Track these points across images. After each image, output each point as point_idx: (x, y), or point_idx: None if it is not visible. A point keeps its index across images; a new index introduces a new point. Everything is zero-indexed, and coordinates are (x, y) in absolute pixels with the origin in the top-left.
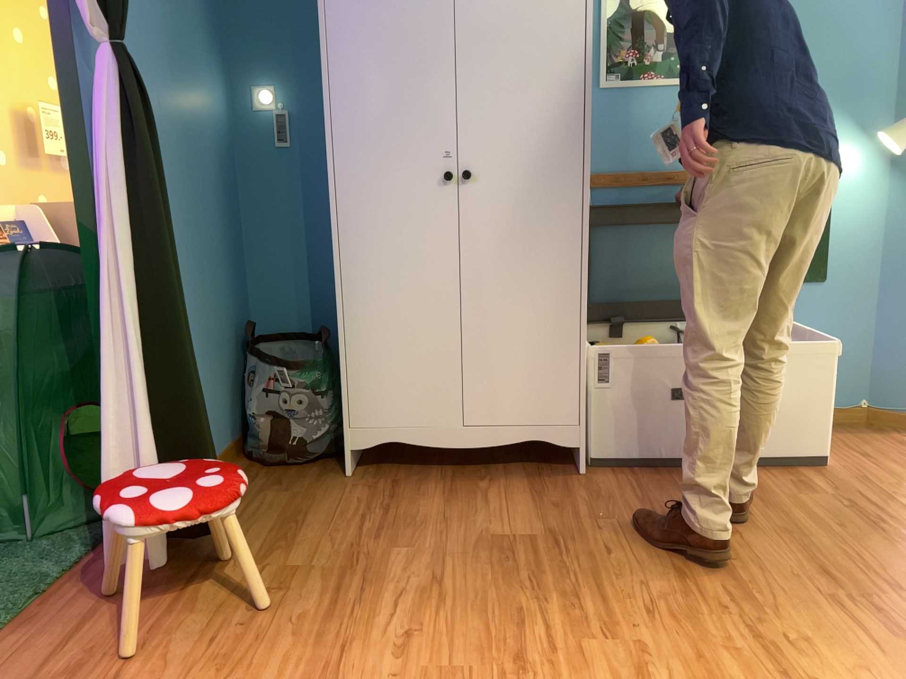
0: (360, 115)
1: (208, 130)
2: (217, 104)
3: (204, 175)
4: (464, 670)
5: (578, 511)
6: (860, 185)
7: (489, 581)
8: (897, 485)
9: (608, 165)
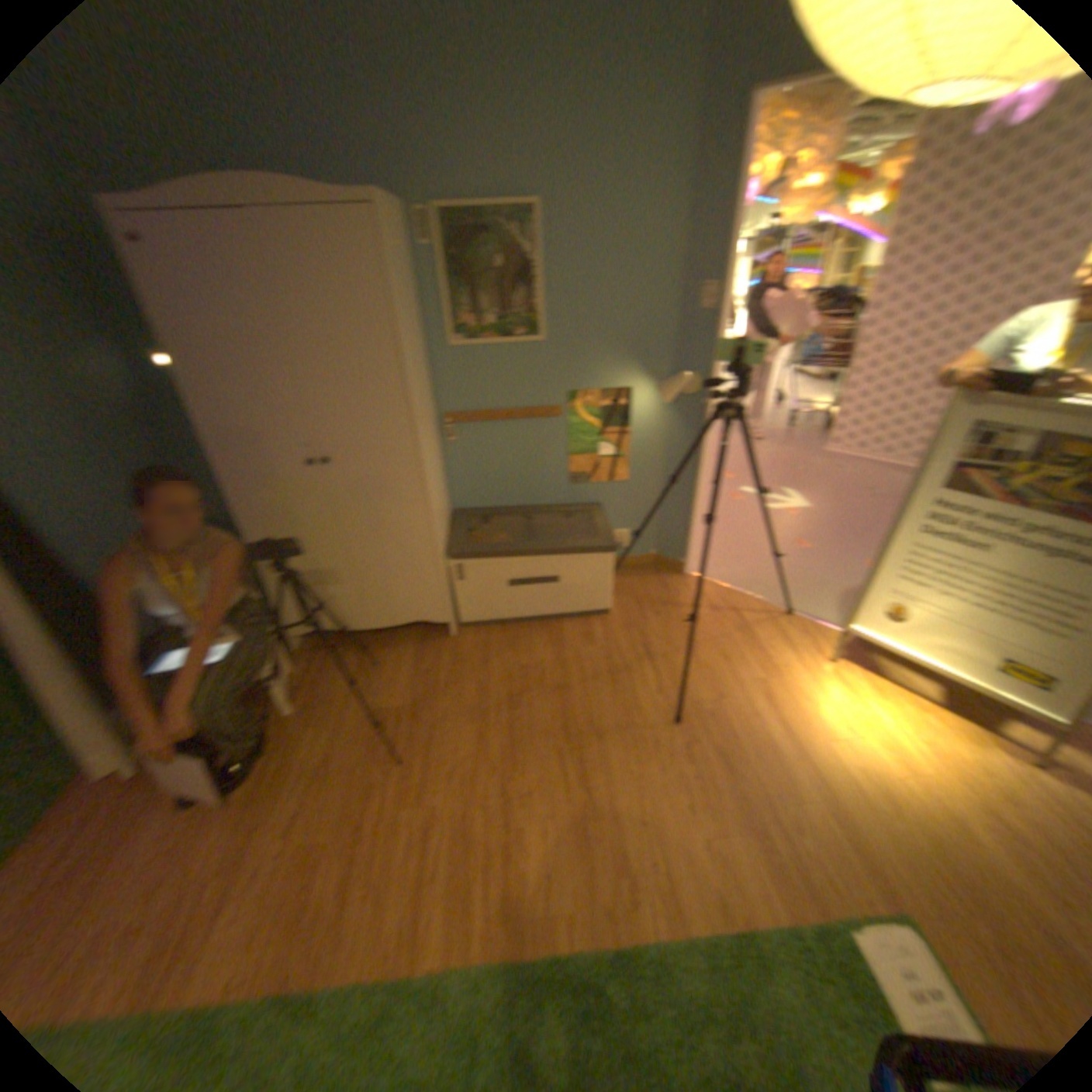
0: (228, 419)
1: (113, 410)
2: (118, 379)
3: (120, 451)
4: (326, 843)
5: (440, 677)
6: (650, 415)
7: (363, 756)
8: (643, 632)
9: (467, 407)
